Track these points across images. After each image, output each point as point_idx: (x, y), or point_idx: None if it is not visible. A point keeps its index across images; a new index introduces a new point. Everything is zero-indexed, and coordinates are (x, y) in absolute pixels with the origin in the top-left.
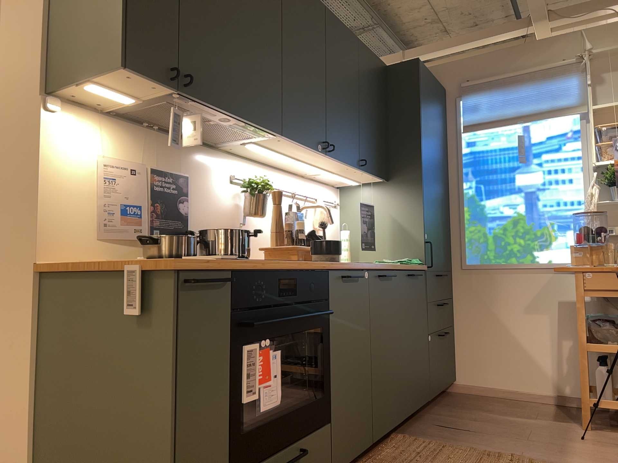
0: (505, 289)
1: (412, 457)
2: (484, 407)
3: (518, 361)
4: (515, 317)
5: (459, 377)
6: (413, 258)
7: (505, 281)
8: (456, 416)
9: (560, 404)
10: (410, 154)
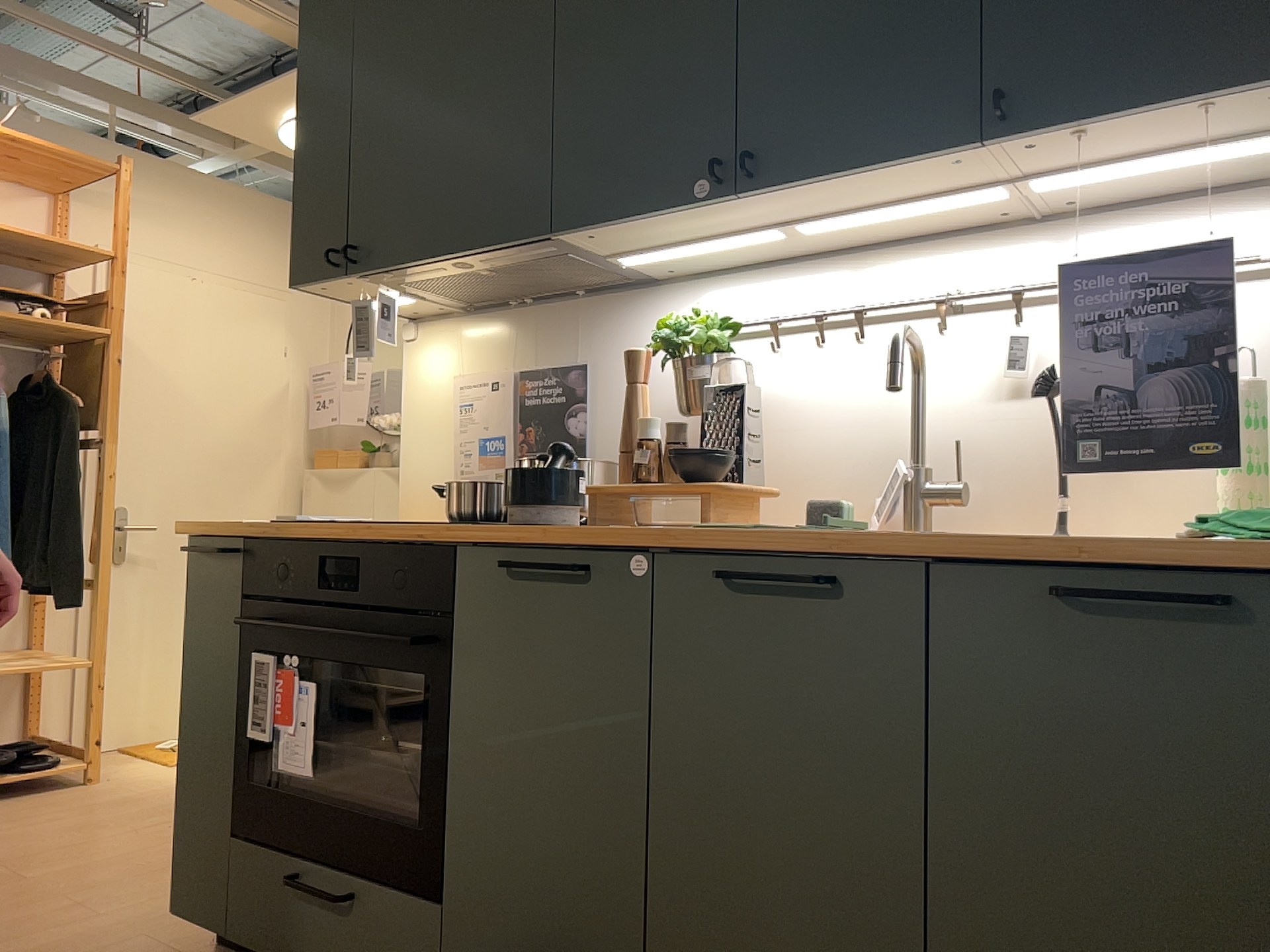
0: None
1: None
2: None
3: None
4: None
5: None
6: None
7: None
8: None
9: None
10: None
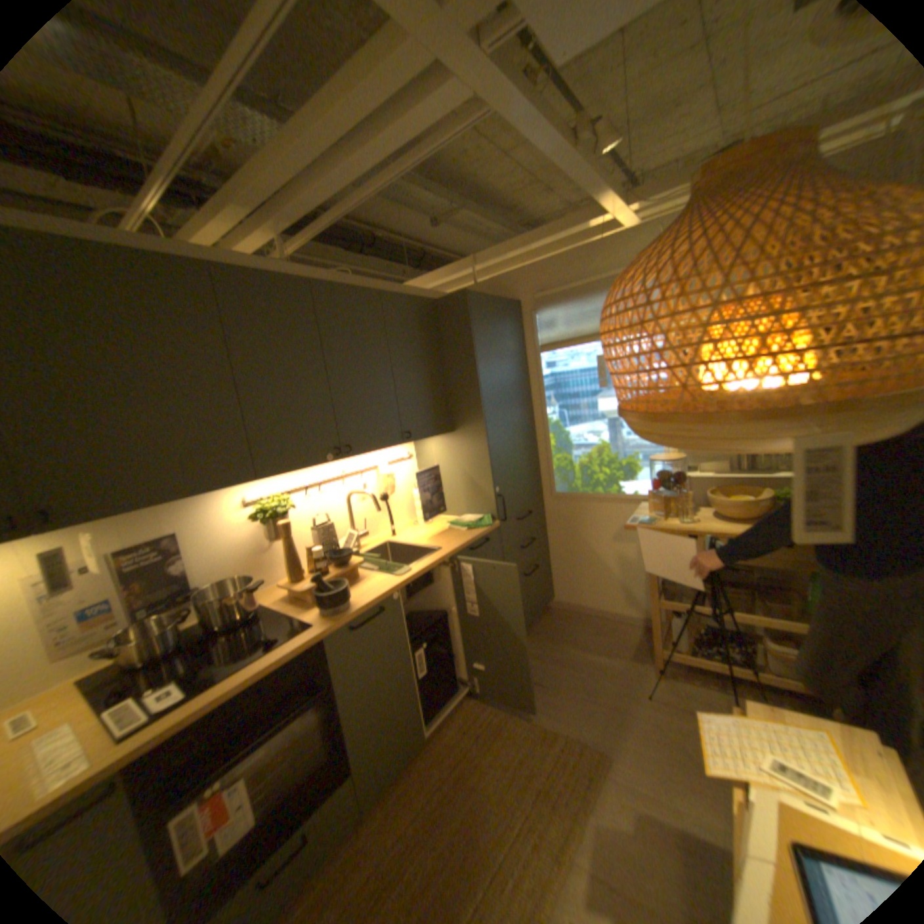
0: (593, 518)
1: (468, 747)
2: (572, 637)
3: (607, 587)
4: (603, 546)
5: (555, 596)
6: (485, 514)
7: (593, 511)
8: (539, 657)
9: (647, 629)
10: (470, 404)
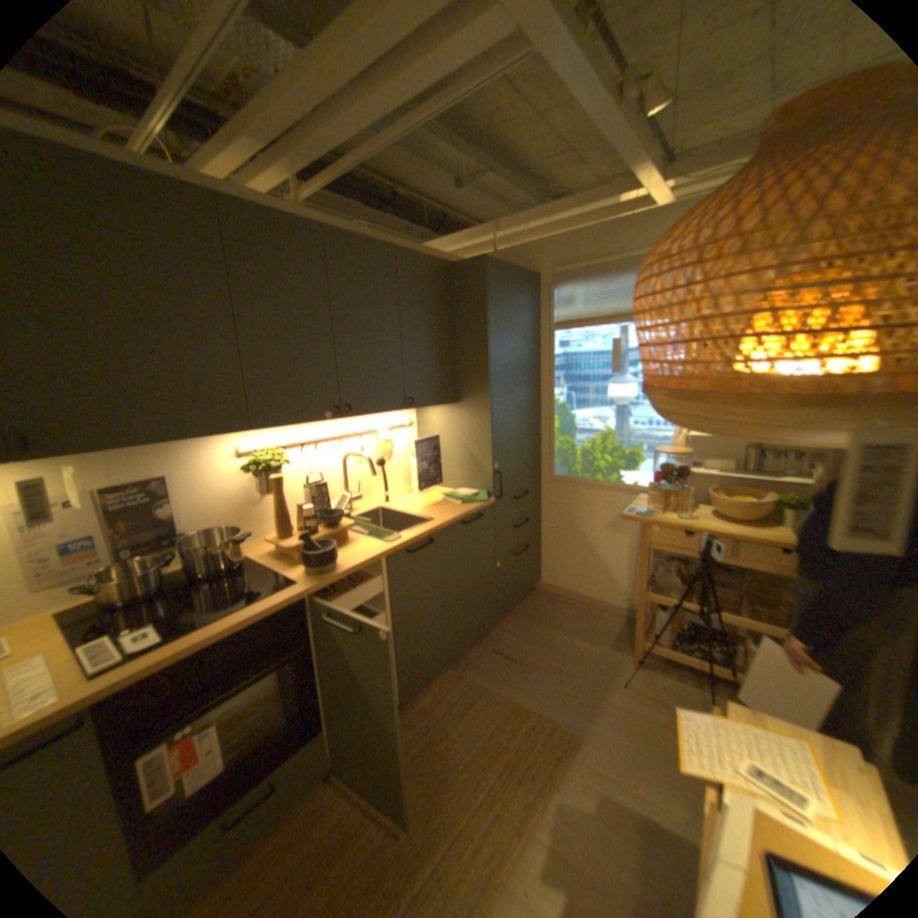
0: (589, 505)
1: (441, 715)
2: (554, 620)
3: (595, 574)
4: (596, 534)
5: (542, 578)
6: (481, 489)
7: (589, 498)
8: (519, 636)
9: (630, 619)
10: (477, 376)
